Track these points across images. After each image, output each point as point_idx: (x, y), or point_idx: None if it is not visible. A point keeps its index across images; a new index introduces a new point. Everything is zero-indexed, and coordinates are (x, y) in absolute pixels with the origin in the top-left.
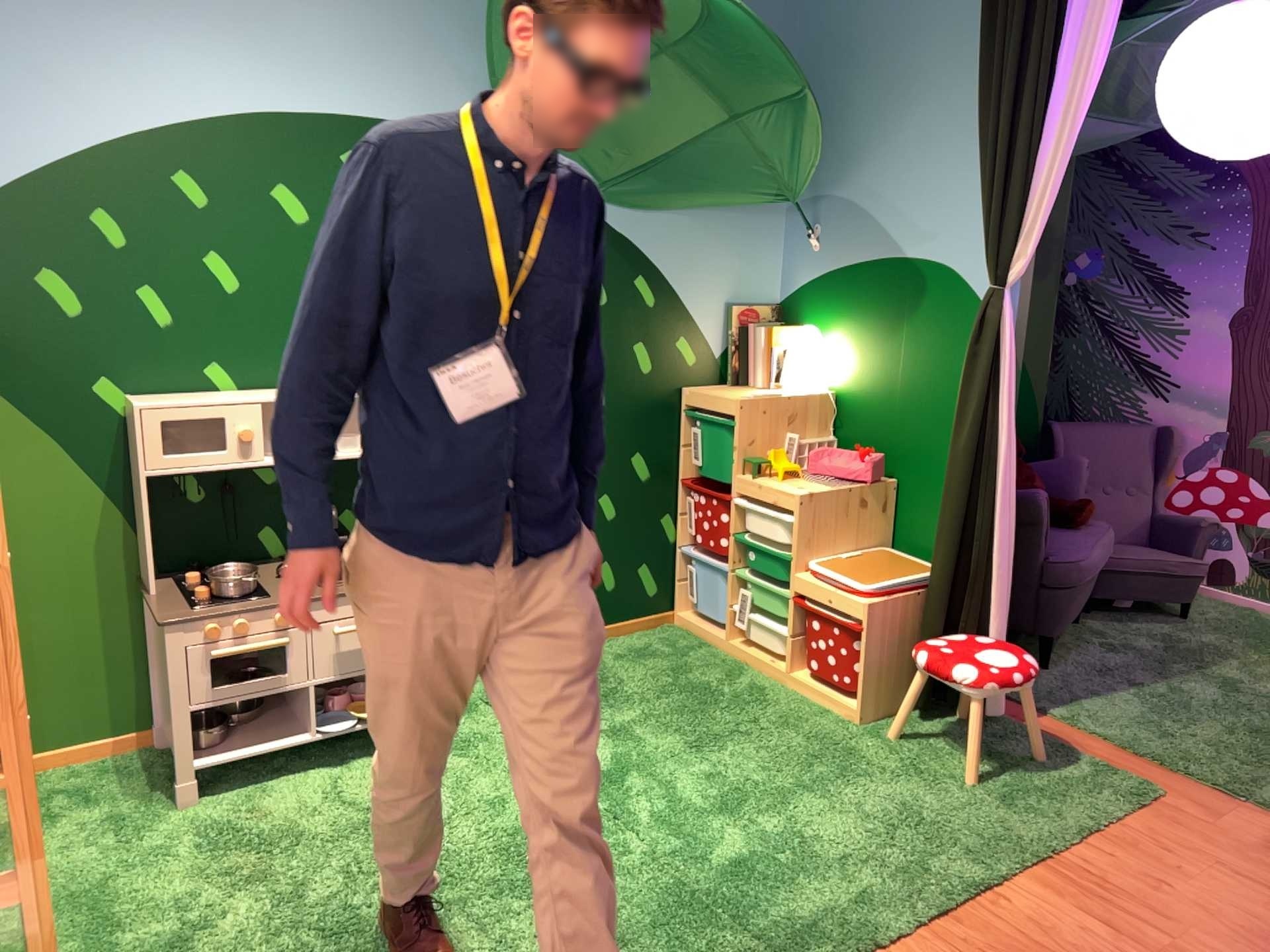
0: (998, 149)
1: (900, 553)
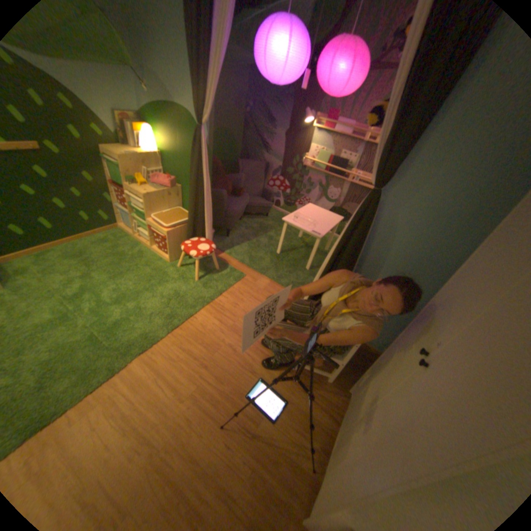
0: (193, 65)
1: (183, 210)
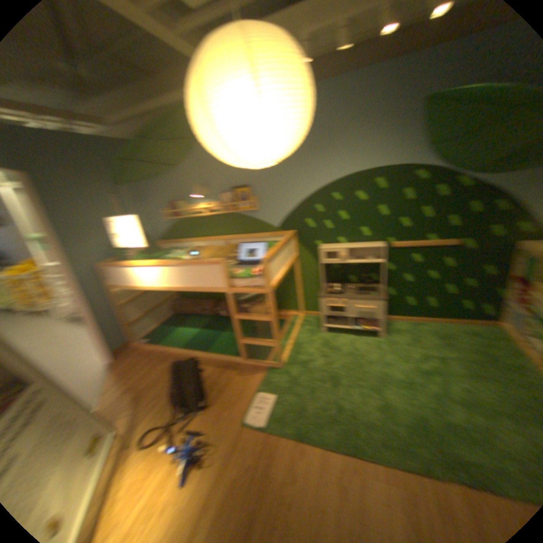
0: None
1: None
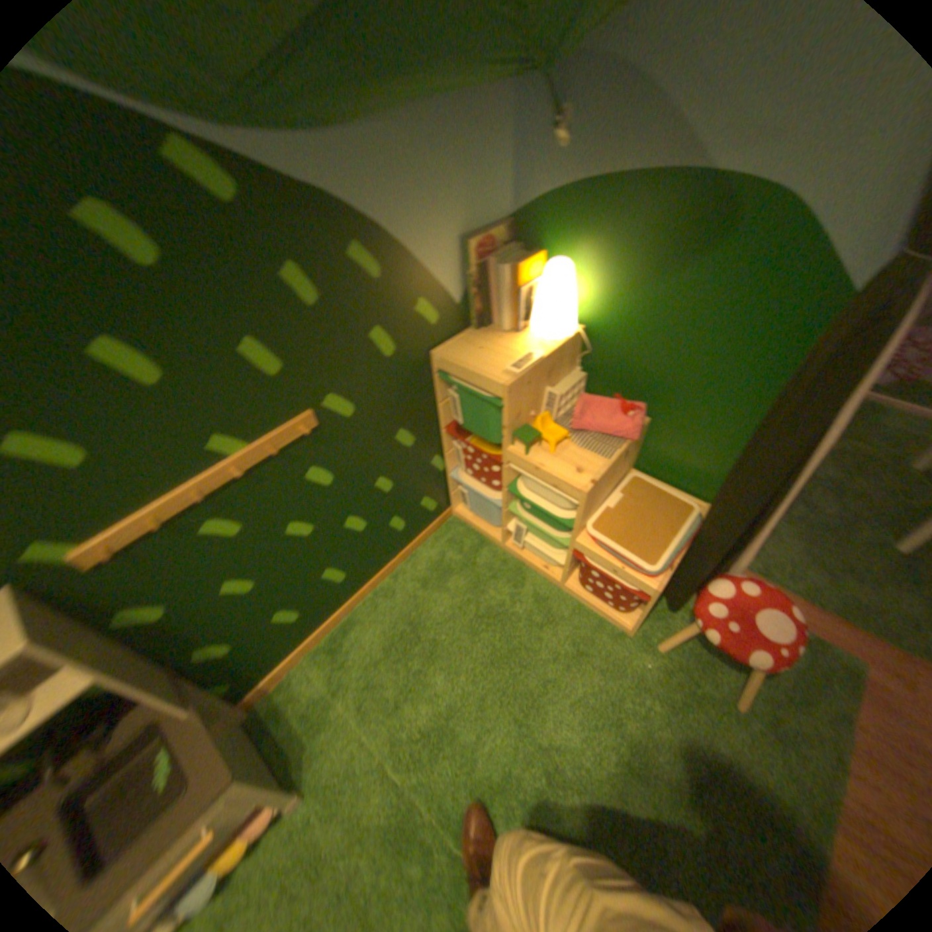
0: None
1: (648, 479)
